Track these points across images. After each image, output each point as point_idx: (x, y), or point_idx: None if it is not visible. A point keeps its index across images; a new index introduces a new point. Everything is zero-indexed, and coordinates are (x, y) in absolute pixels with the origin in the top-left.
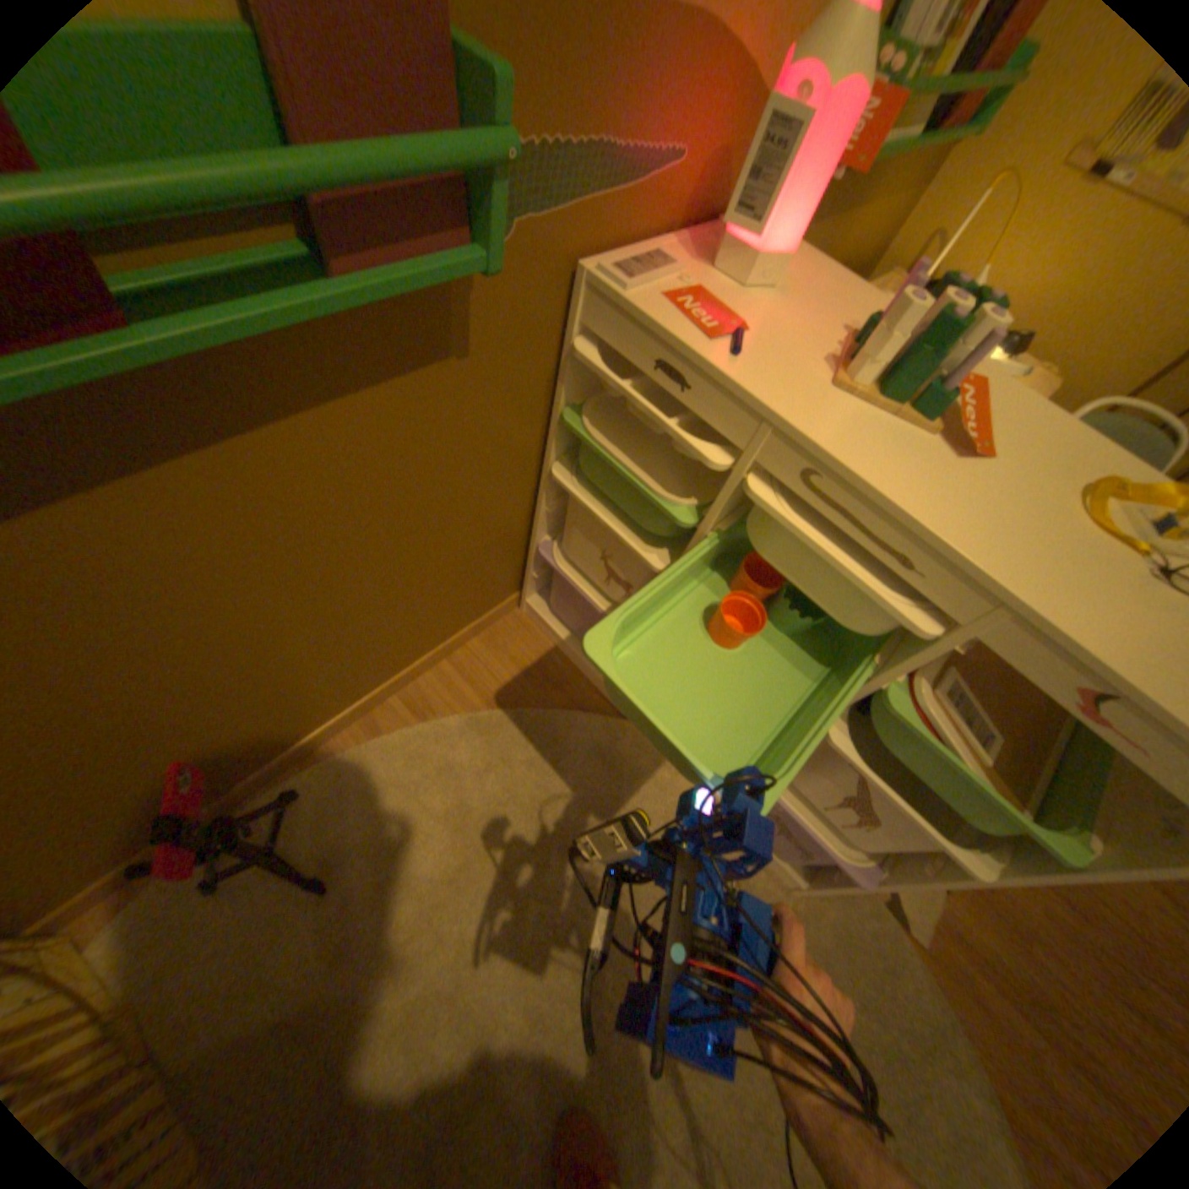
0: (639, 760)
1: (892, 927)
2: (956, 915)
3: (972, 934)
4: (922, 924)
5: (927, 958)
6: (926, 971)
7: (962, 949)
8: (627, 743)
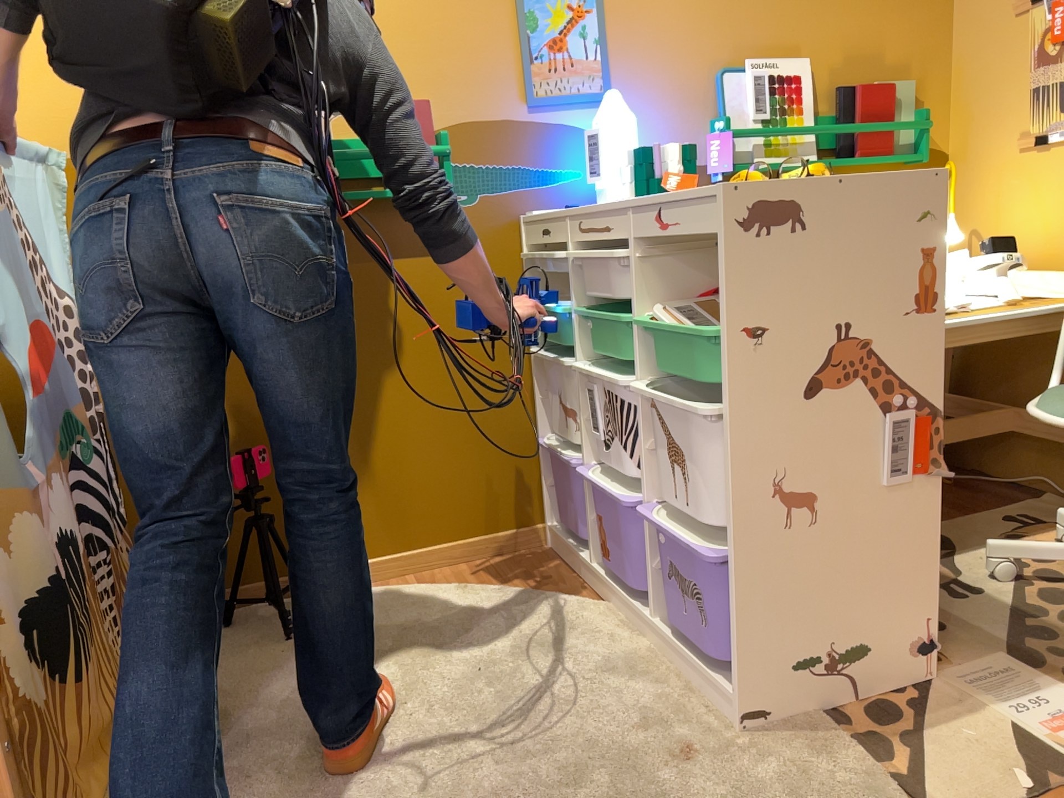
0: (598, 624)
1: (877, 797)
2: None
3: None
4: None
5: None
6: None
7: None
8: (592, 614)
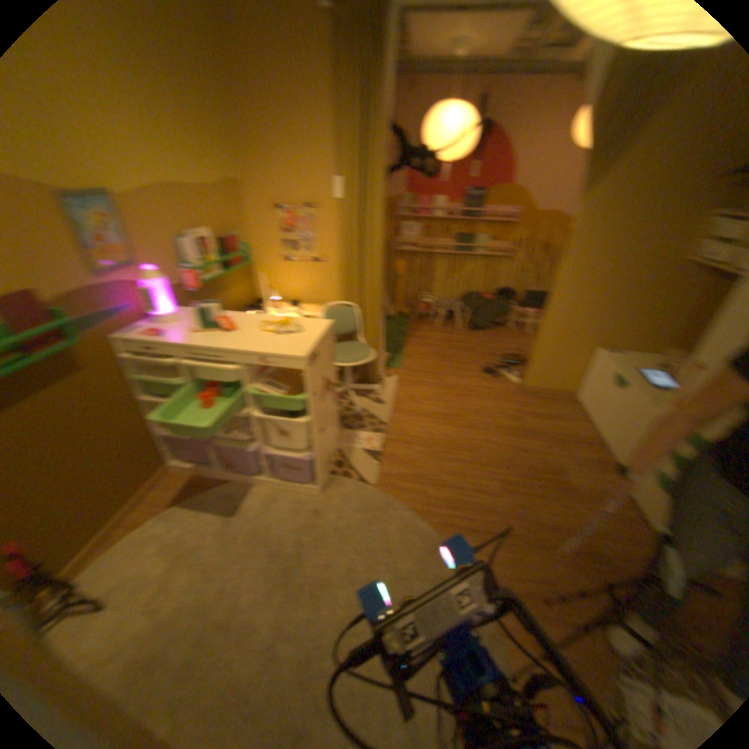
0: (238, 491)
1: (357, 485)
2: (381, 469)
3: (388, 471)
4: (369, 478)
5: (374, 486)
6: (373, 490)
7: (386, 477)
8: (231, 488)
